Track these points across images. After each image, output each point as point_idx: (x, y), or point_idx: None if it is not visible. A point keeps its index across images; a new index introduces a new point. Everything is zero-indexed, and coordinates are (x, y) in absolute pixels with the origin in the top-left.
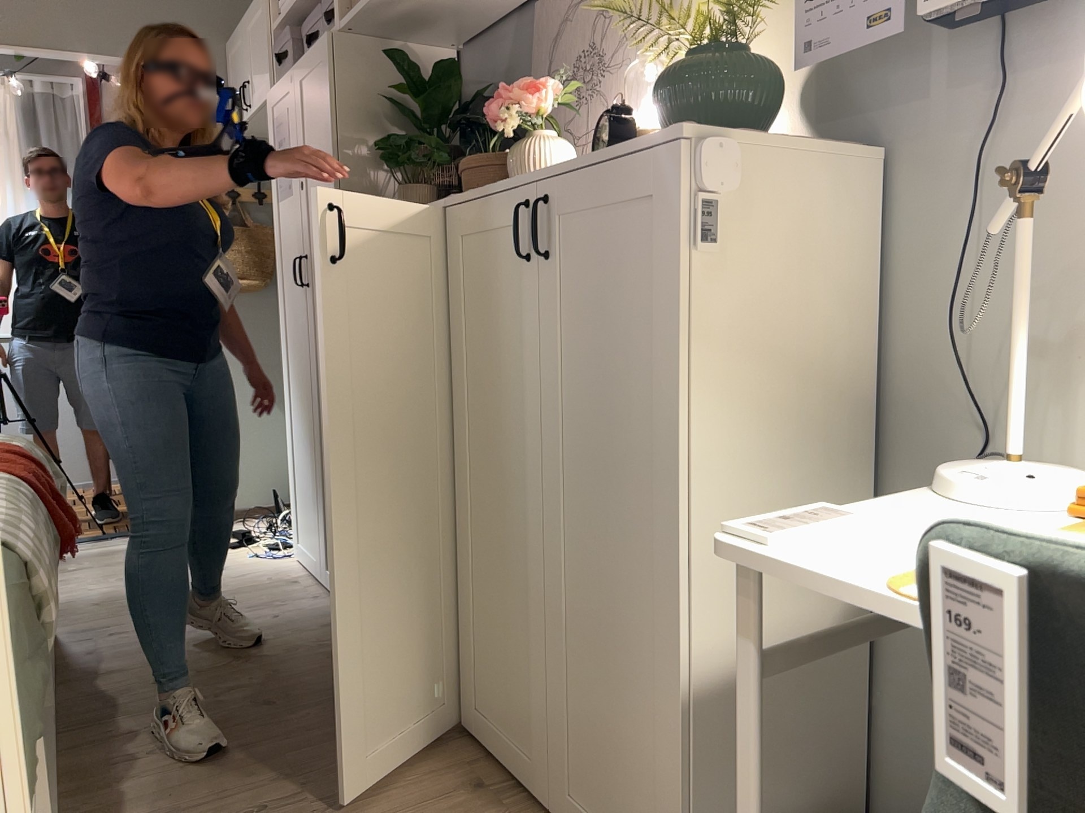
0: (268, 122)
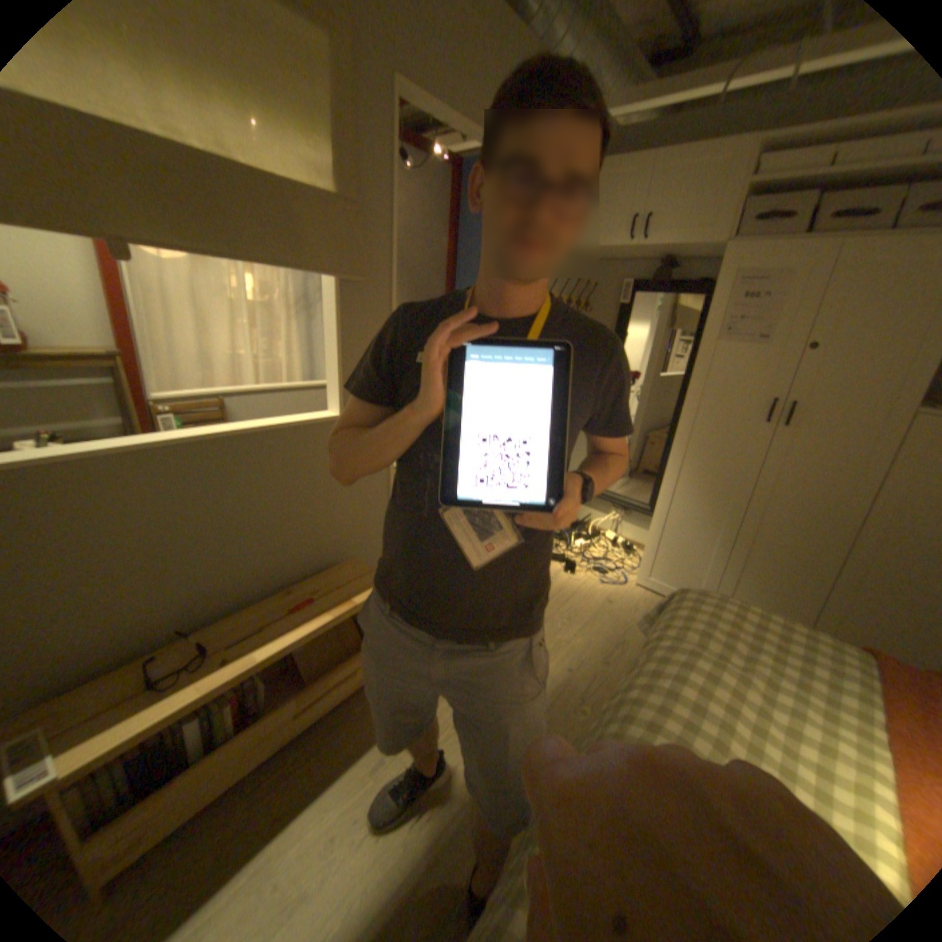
0: (728, 268)
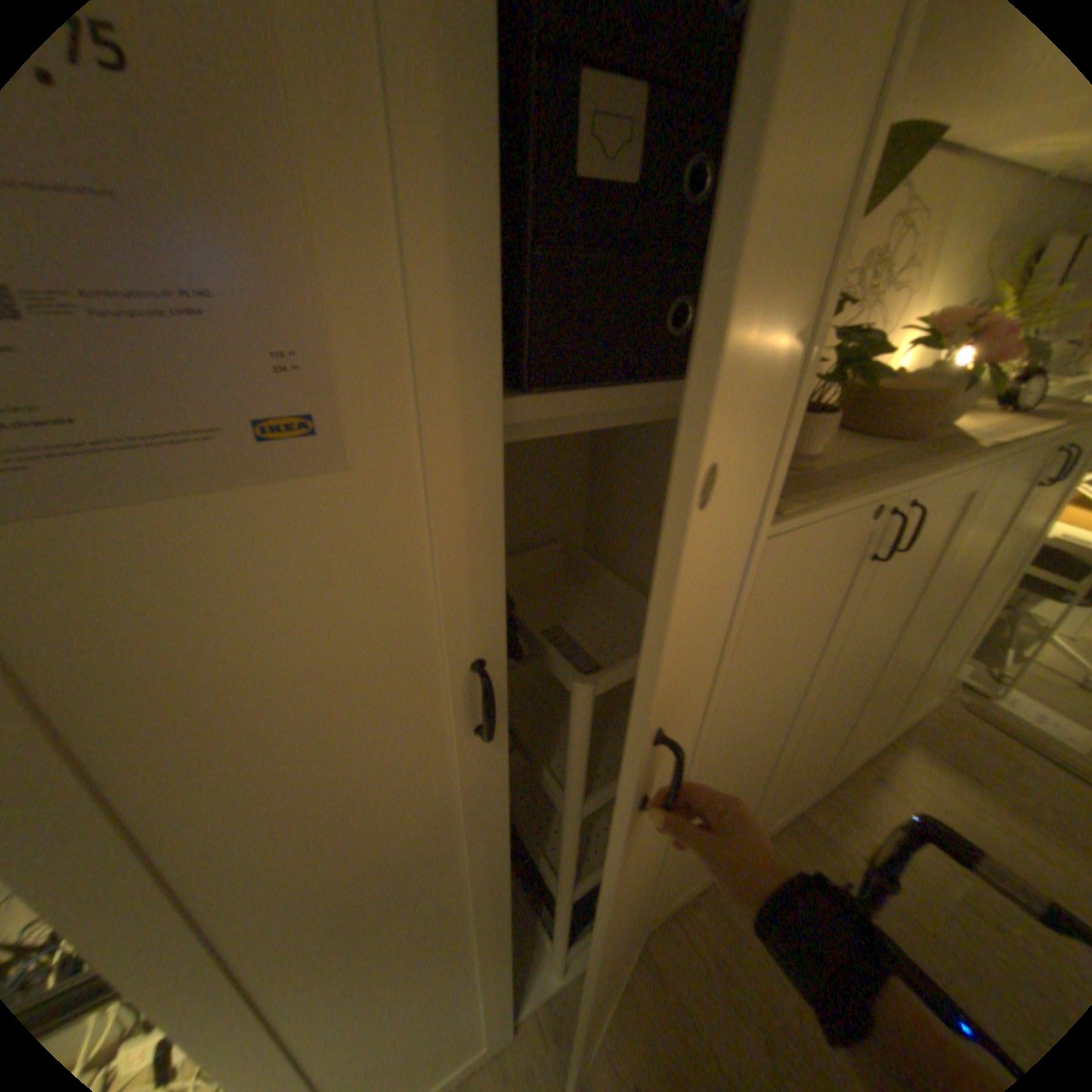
0: None
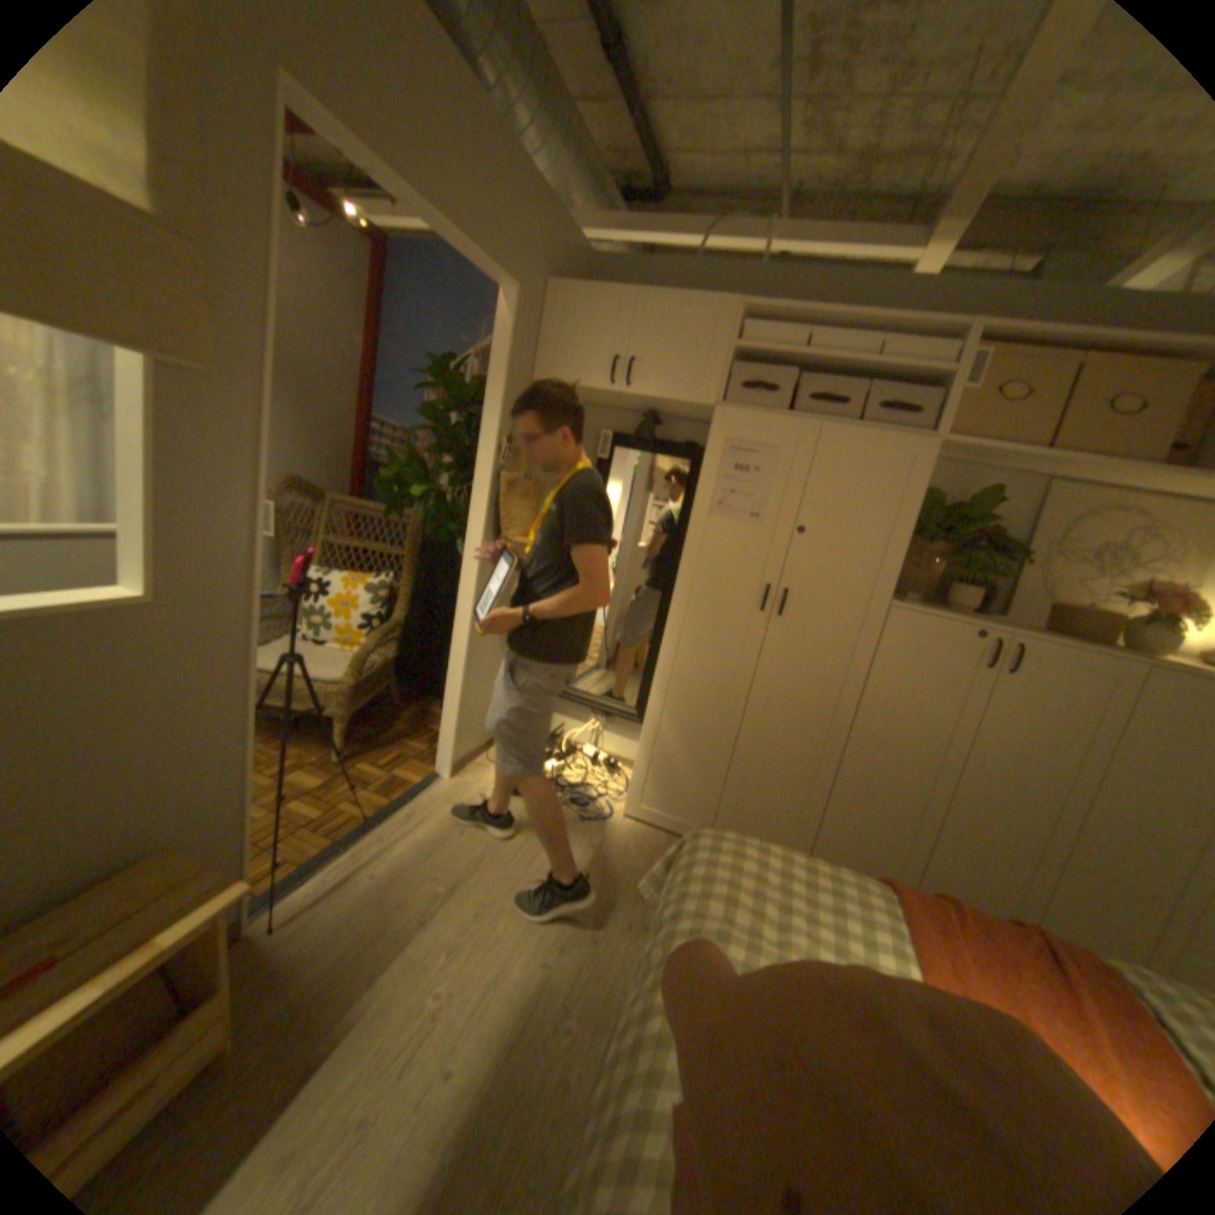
0: (716, 434)
